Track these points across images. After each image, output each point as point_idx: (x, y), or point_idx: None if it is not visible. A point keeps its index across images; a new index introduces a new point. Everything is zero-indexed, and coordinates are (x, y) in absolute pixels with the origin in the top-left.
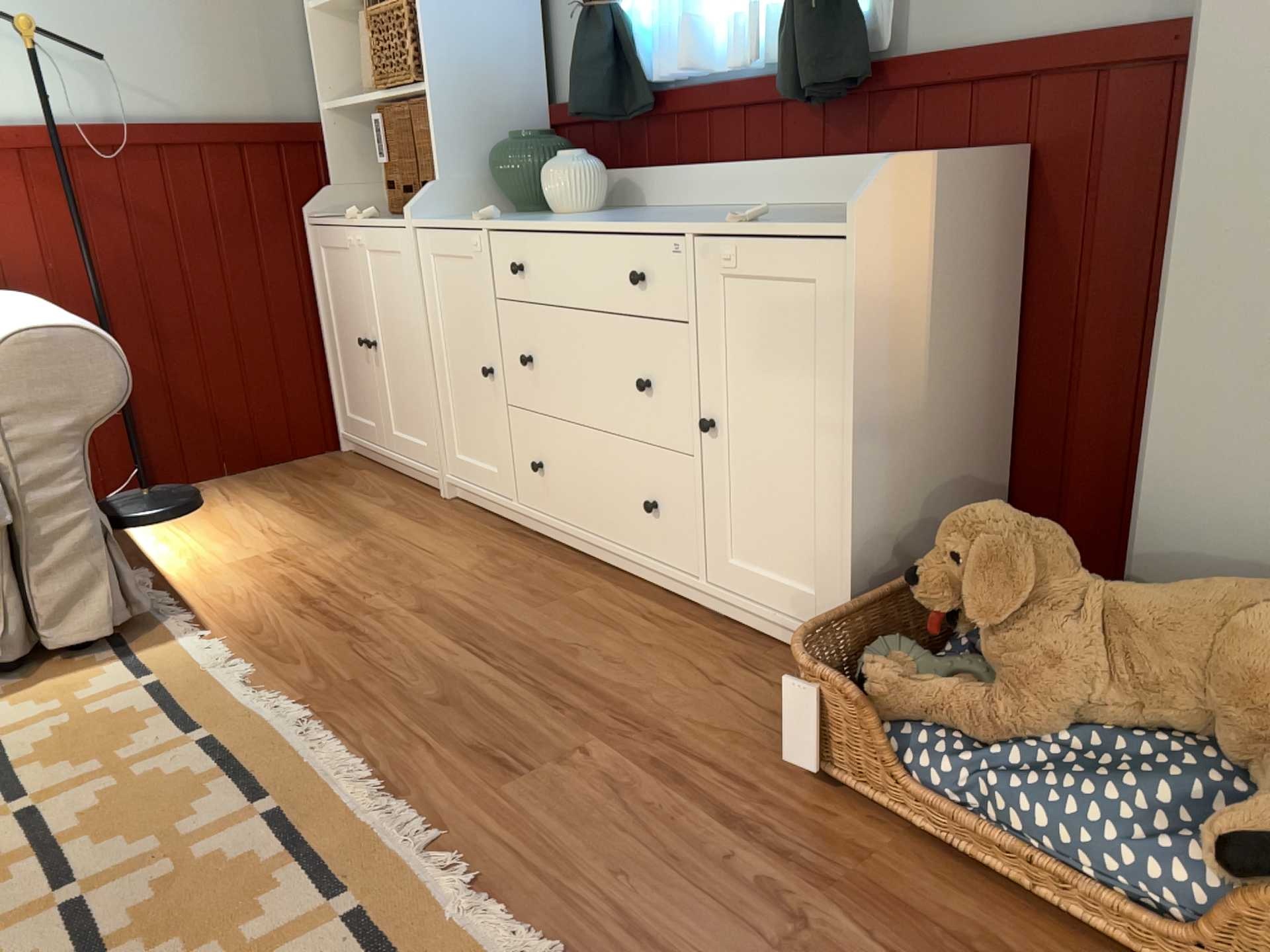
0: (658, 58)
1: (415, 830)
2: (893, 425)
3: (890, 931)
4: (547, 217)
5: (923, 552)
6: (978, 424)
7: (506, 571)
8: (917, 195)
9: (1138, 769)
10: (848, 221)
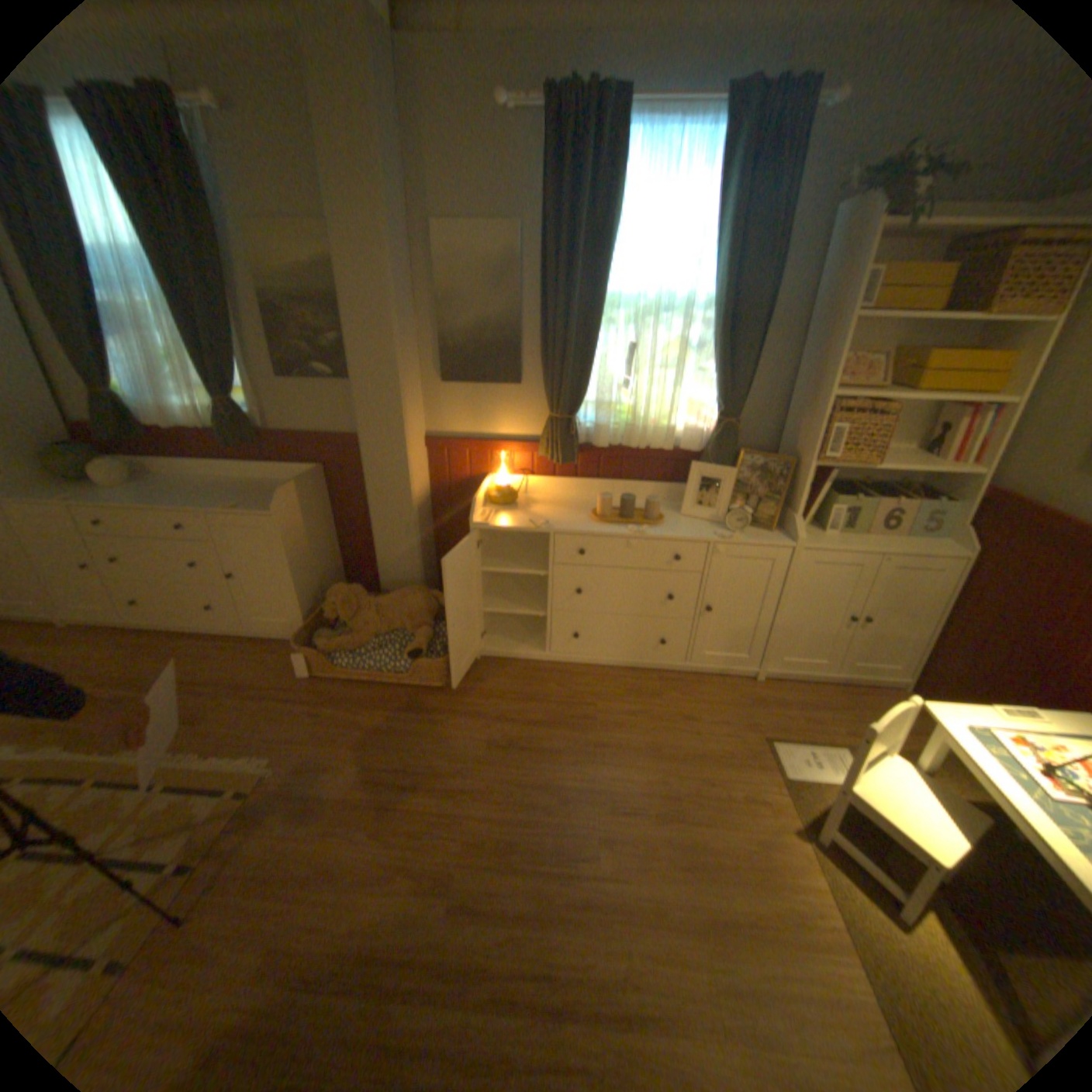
0: (140, 412)
1: (168, 759)
2: (302, 566)
3: (341, 709)
4: (100, 493)
5: (321, 598)
6: (328, 552)
7: (133, 654)
8: (291, 496)
9: (390, 645)
10: (270, 510)
